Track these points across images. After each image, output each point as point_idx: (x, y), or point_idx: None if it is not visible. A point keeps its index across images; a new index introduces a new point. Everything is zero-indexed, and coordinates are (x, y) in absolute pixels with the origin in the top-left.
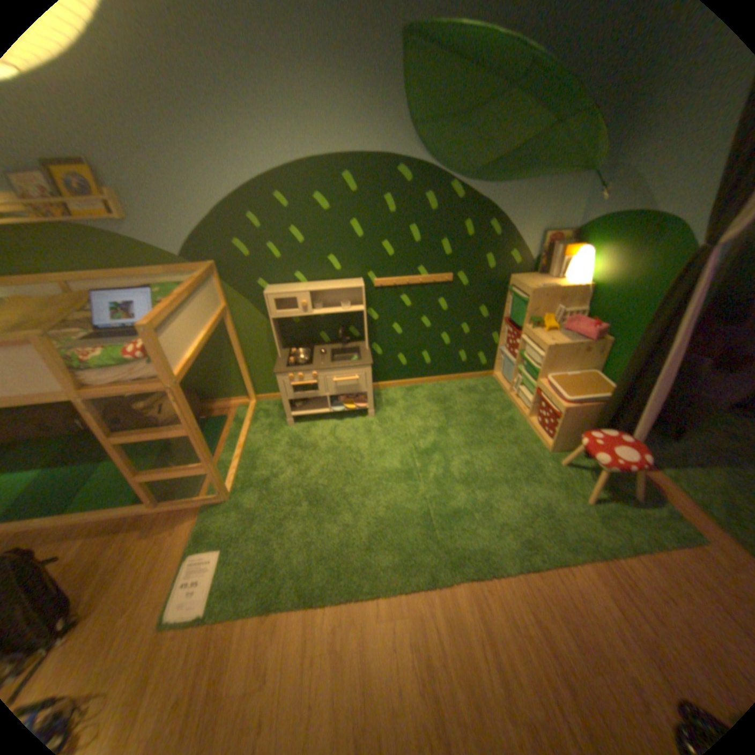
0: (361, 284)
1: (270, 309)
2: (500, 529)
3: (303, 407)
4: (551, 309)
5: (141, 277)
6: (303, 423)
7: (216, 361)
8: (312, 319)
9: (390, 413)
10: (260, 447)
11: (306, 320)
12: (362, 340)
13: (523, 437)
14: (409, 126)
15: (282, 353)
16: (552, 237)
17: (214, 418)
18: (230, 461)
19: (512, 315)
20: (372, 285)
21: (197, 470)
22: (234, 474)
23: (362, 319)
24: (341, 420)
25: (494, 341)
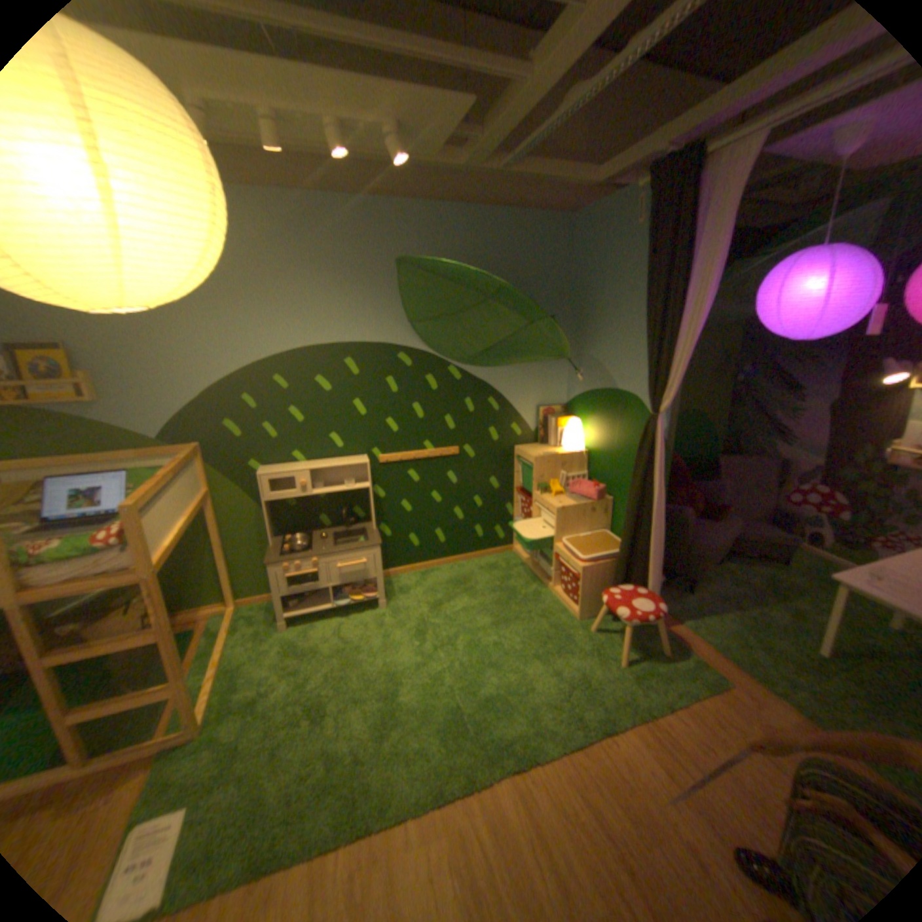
0: (366, 461)
1: (264, 491)
2: (538, 710)
3: (299, 606)
4: (555, 475)
5: (106, 464)
6: (300, 627)
7: (188, 560)
8: (312, 501)
9: (406, 602)
10: (243, 663)
11: (305, 502)
12: (369, 521)
13: (551, 609)
14: (406, 323)
15: (276, 542)
16: (545, 412)
17: (177, 636)
18: (200, 686)
19: (521, 484)
20: (378, 462)
21: (163, 694)
22: (207, 702)
23: (368, 497)
24: (347, 617)
25: (509, 513)
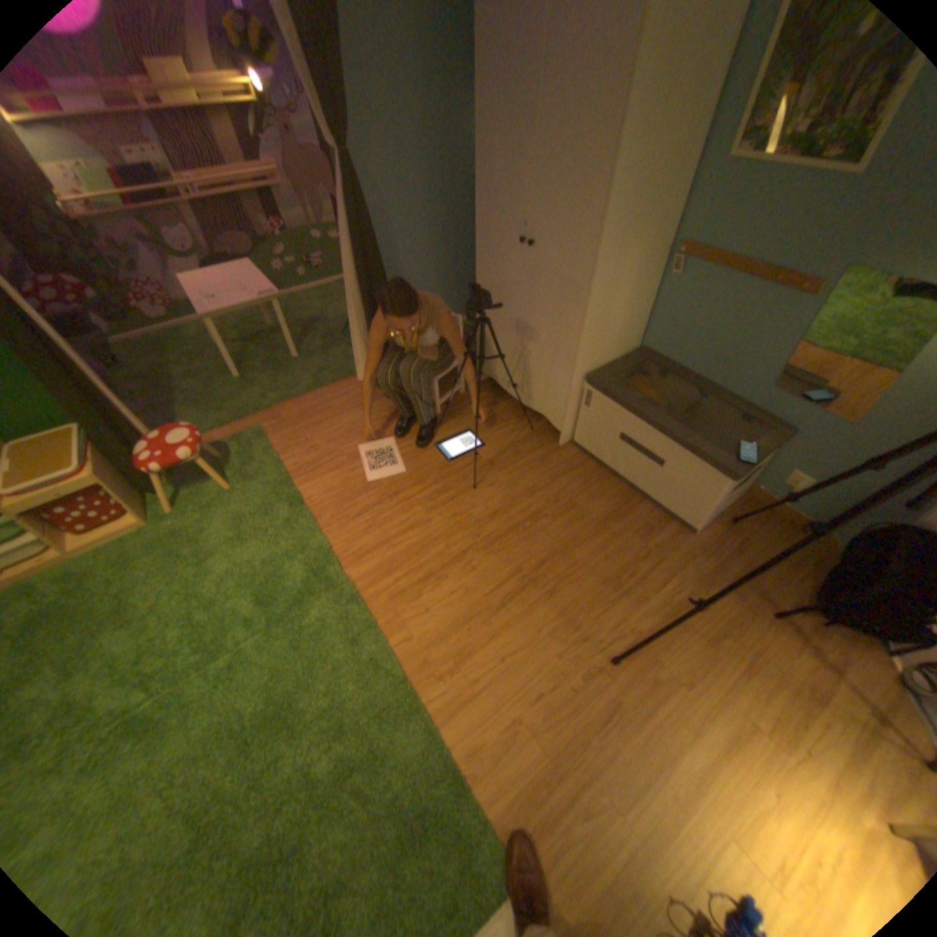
0: None
1: None
2: (272, 555)
3: None
4: None
5: None
6: None
7: None
8: None
9: None
10: None
11: None
12: None
13: (107, 557)
14: None
15: None
16: None
17: None
18: None
19: None
20: None
21: None
22: None
23: None
24: None
25: None
